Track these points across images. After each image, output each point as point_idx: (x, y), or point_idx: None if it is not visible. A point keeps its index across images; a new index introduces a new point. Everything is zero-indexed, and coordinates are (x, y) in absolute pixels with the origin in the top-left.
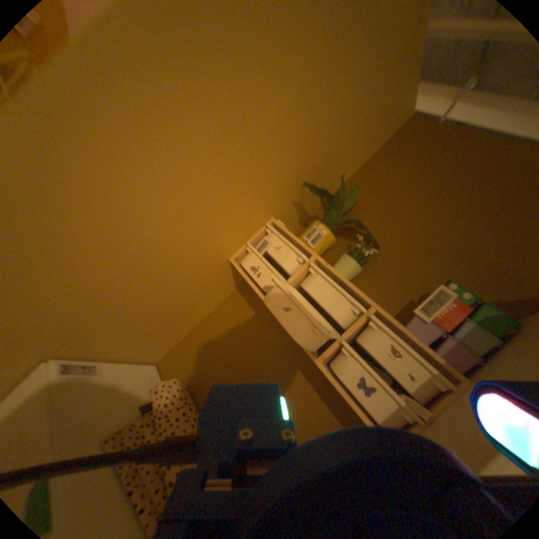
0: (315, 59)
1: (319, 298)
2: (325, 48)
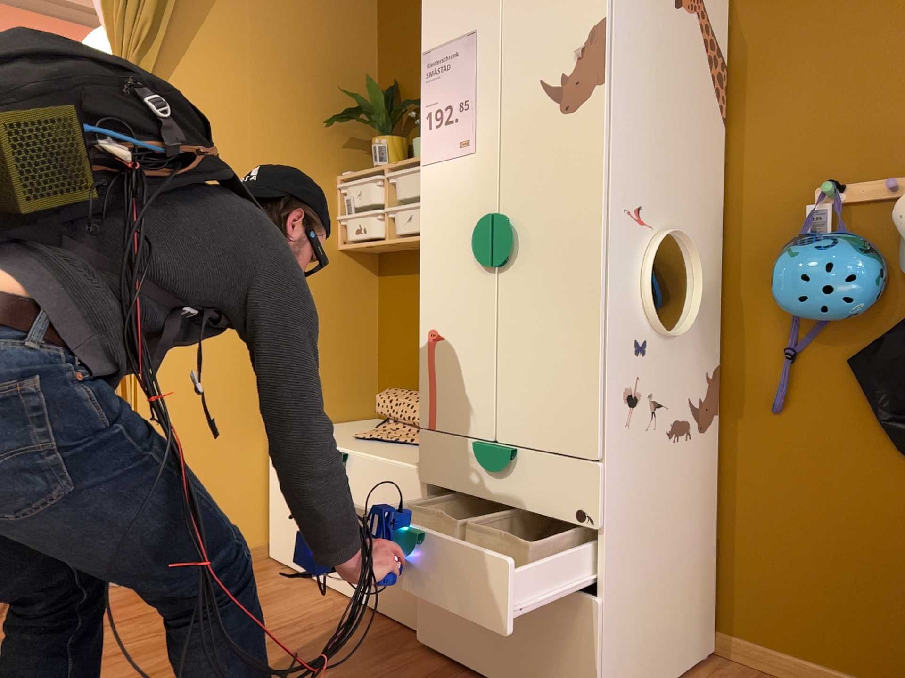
0: (239, 43)
1: (409, 192)
2: (239, 29)
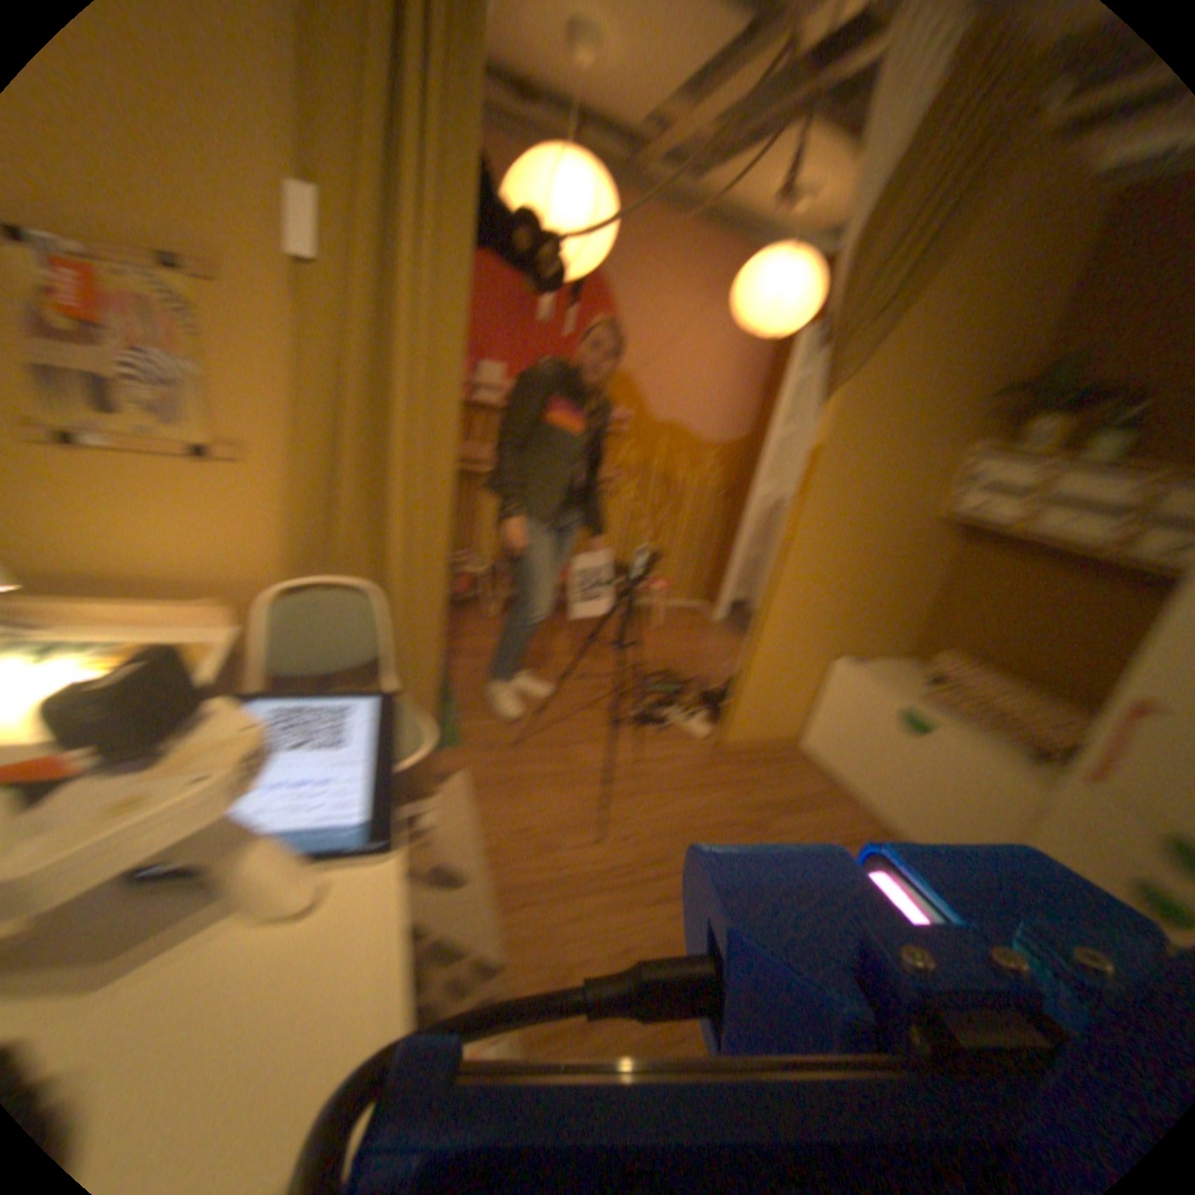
0: (947, 303)
1: (1079, 494)
2: (953, 288)
